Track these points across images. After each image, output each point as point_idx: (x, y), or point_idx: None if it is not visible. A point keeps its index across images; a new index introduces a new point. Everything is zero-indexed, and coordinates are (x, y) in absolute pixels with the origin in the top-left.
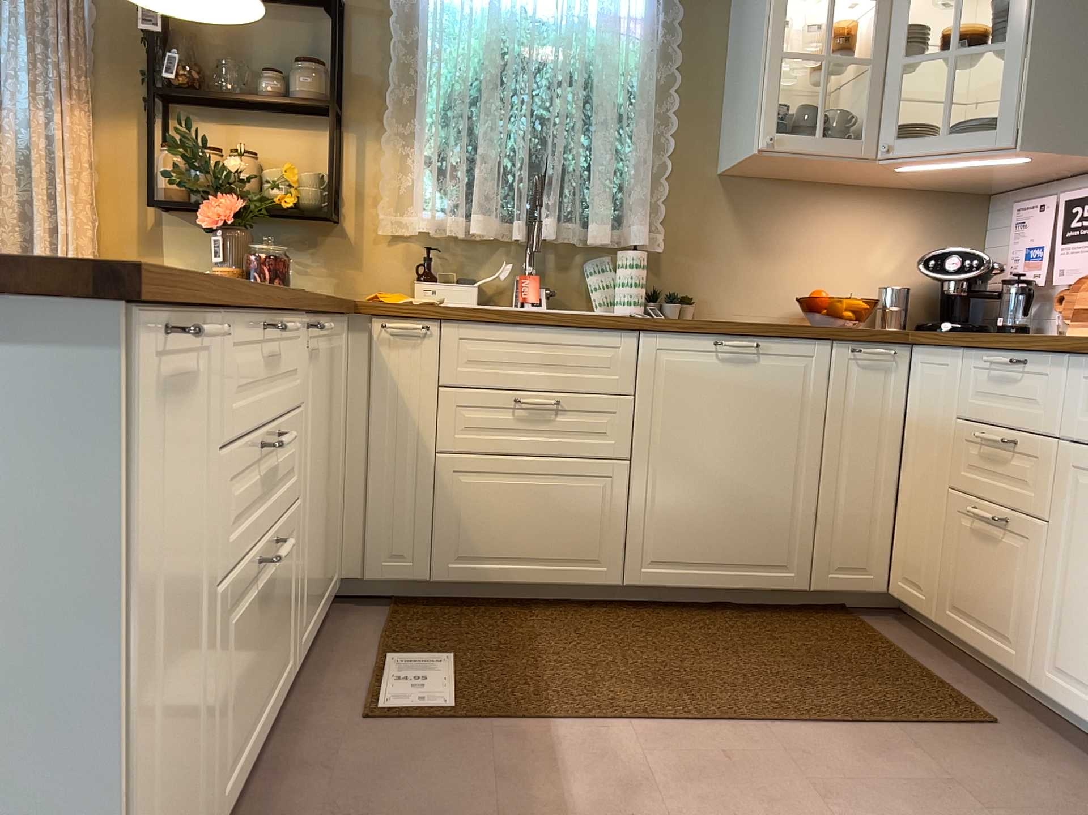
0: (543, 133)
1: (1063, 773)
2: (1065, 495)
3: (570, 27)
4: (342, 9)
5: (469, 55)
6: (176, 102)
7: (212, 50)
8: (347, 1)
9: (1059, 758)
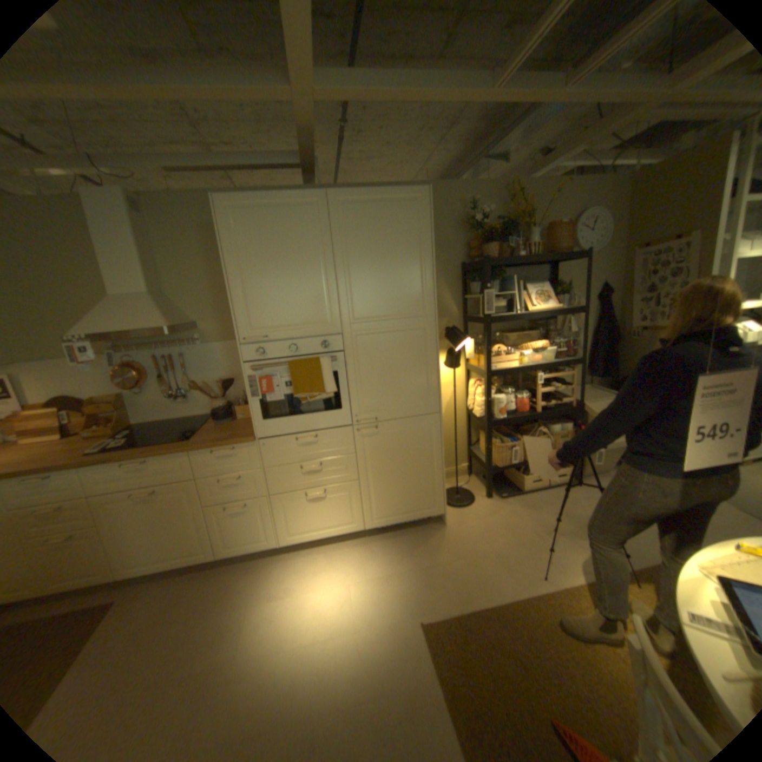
0: None
1: (148, 594)
2: (98, 515)
3: None
4: None
5: None
6: None
7: None
8: None
9: (140, 592)
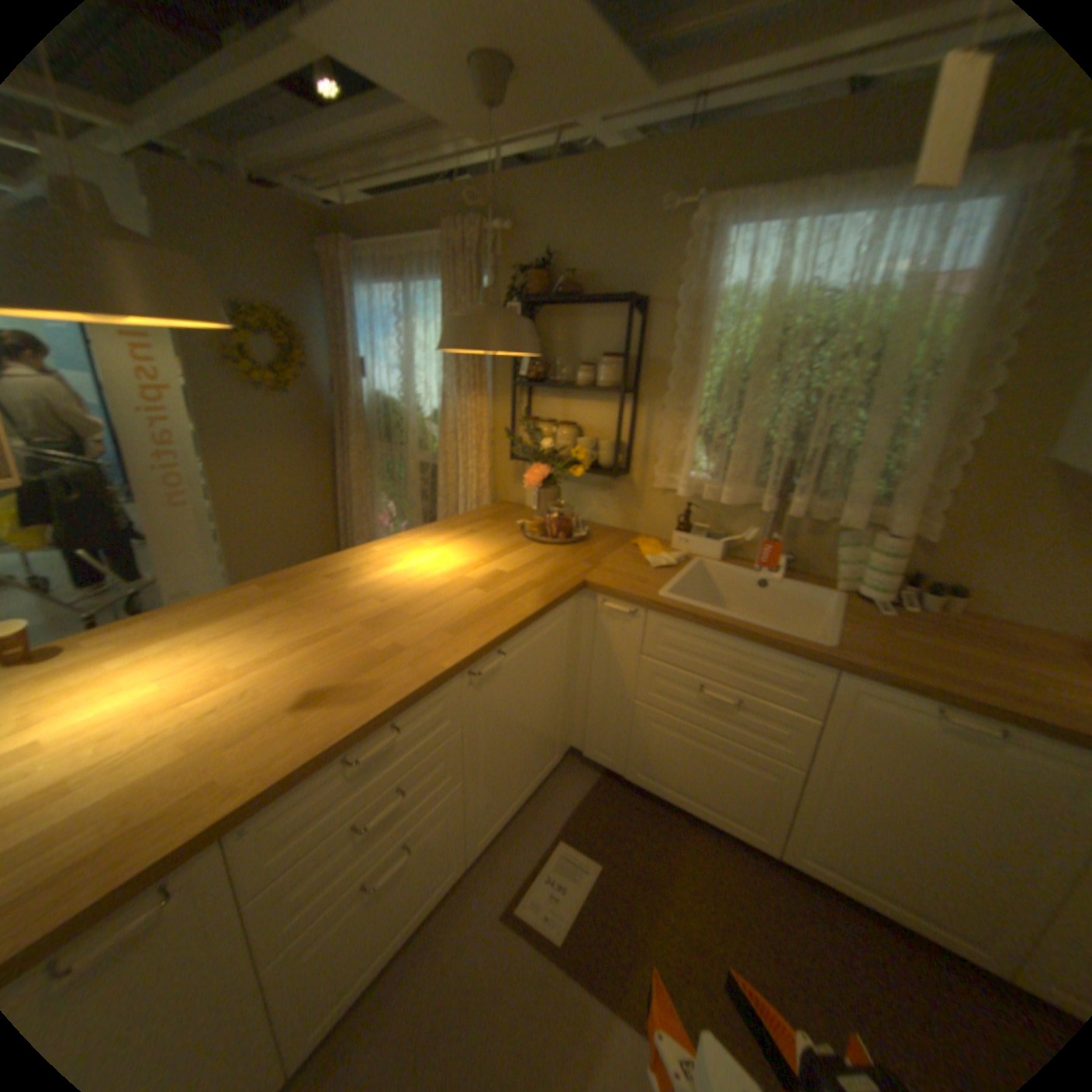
0: (816, 407)
1: None
2: None
3: (865, 295)
4: (634, 308)
5: (751, 331)
6: (532, 383)
7: (555, 343)
8: (650, 292)
9: None
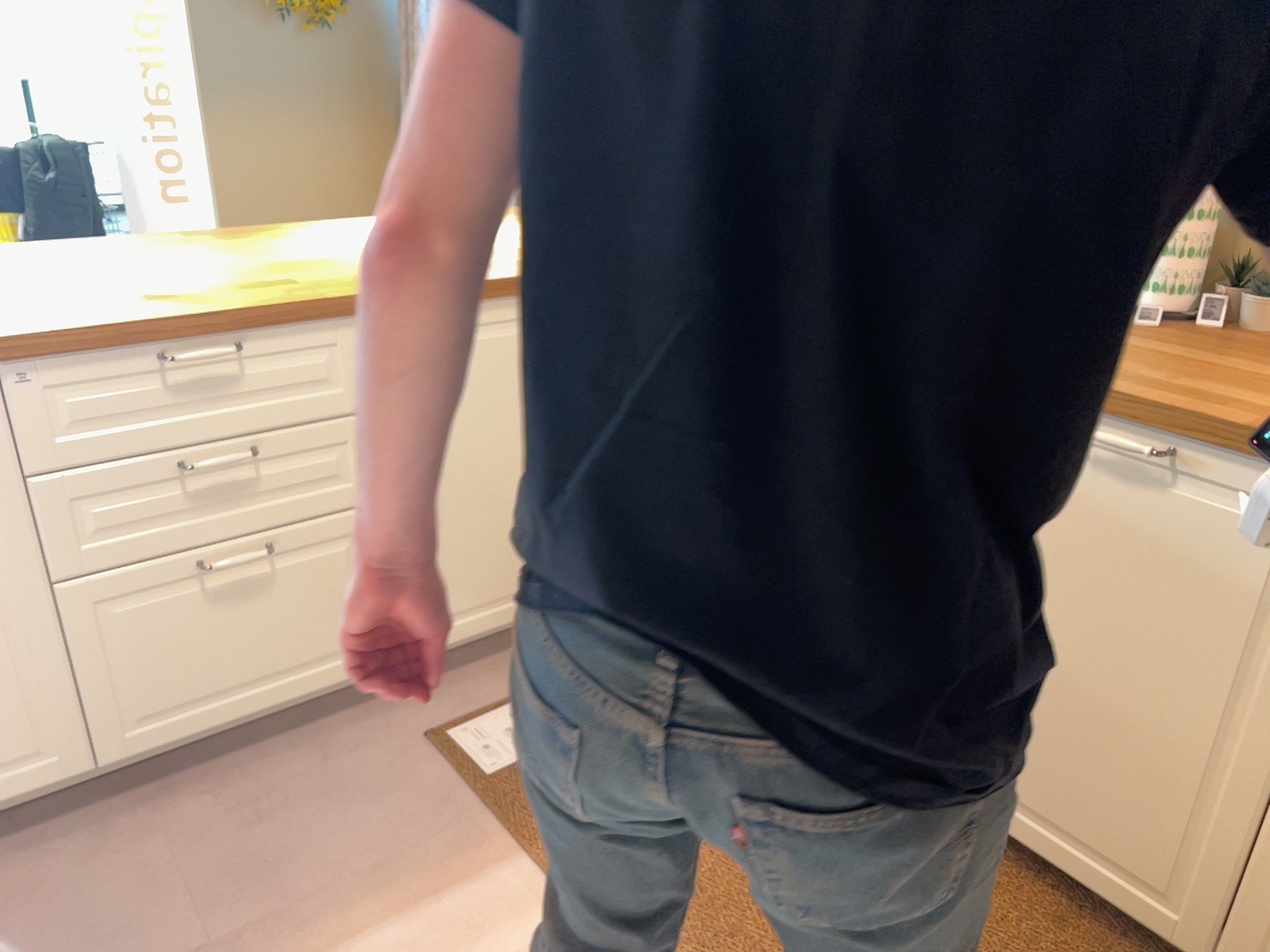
0: None
1: None
2: None
3: None
4: None
5: None
6: None
7: None
8: None
9: None
